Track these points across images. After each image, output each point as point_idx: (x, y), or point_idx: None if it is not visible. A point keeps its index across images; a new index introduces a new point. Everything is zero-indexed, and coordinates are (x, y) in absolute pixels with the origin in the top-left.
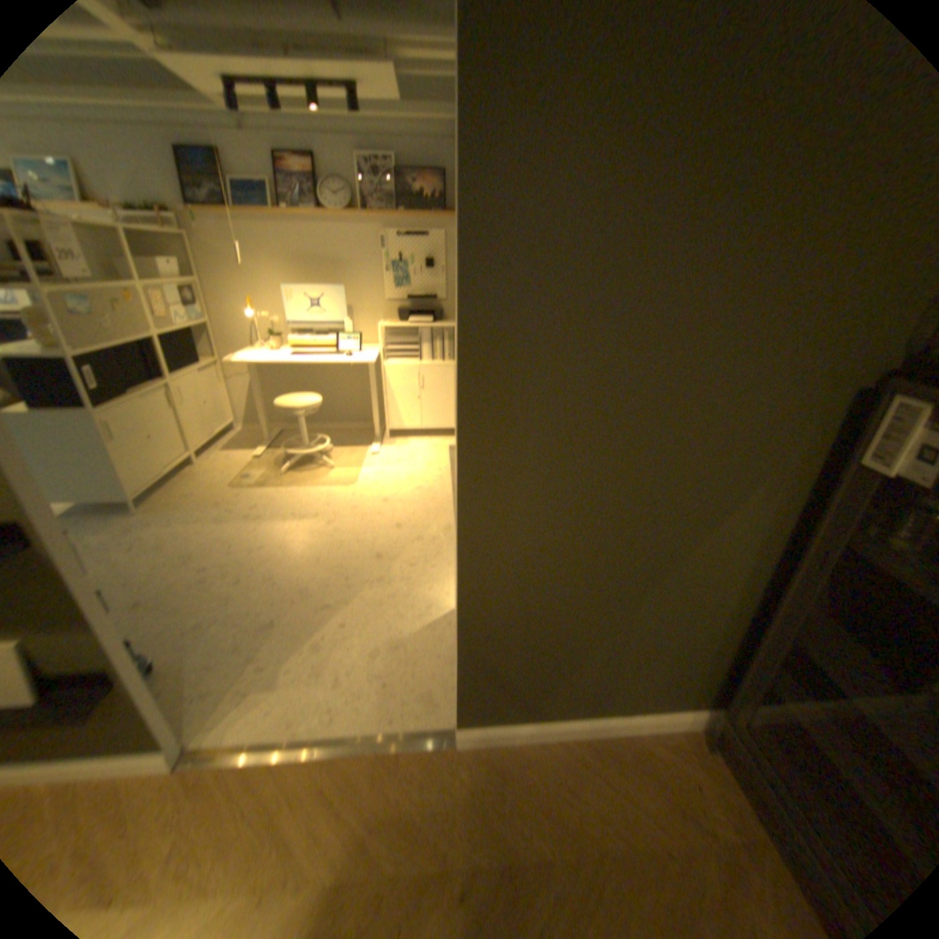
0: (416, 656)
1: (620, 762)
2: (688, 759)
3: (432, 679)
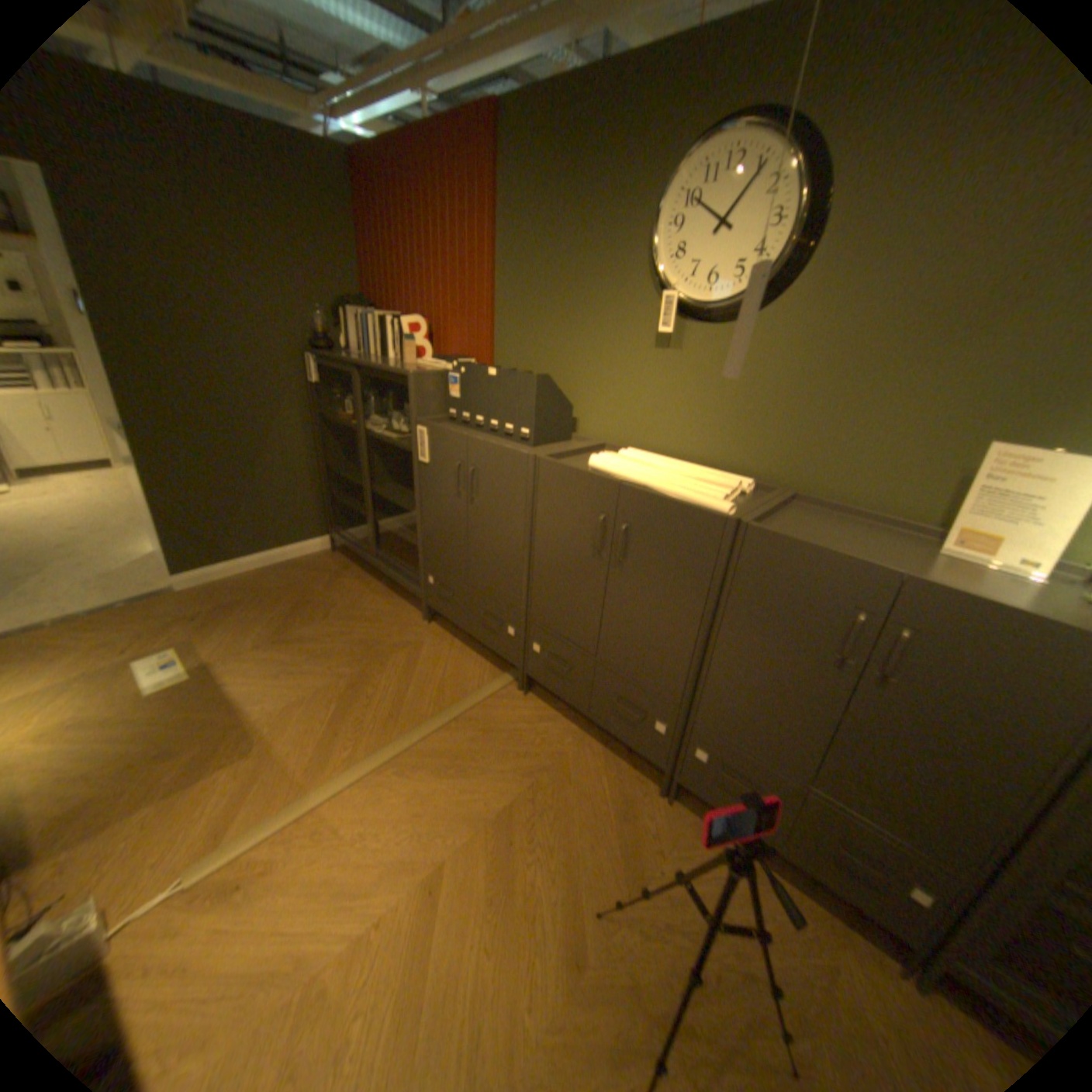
0: (130, 574)
1: (285, 568)
2: (322, 557)
3: (148, 578)
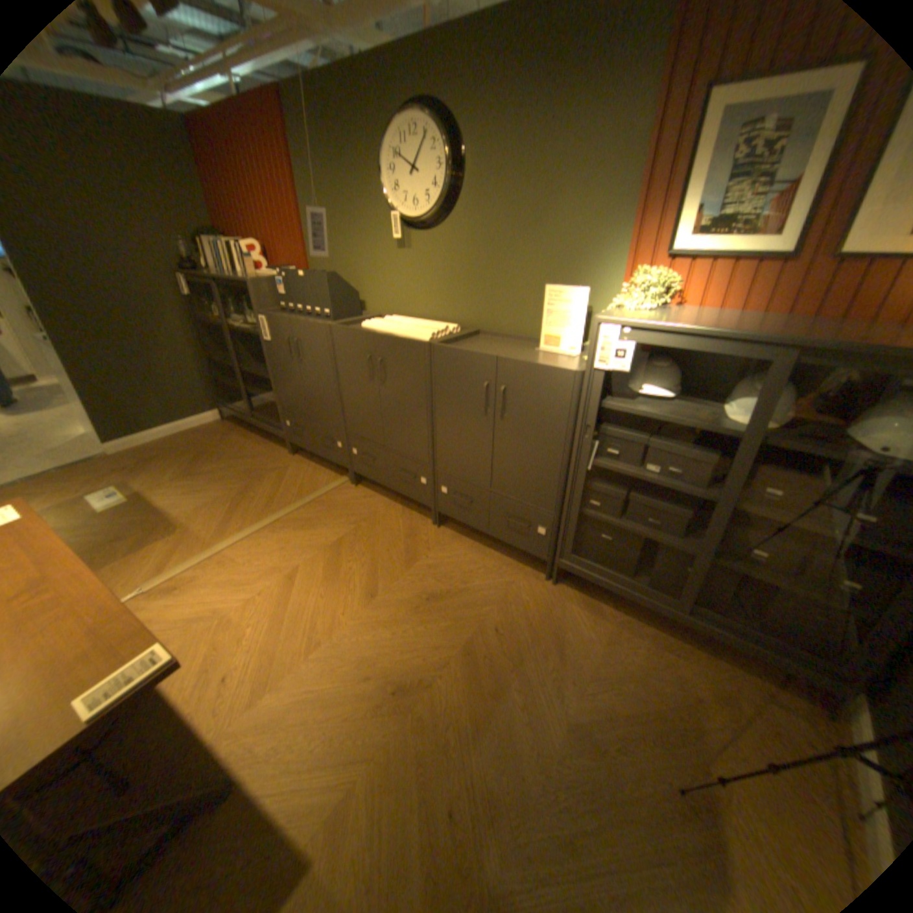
0: (68, 449)
1: (186, 434)
2: (213, 425)
3: (83, 449)
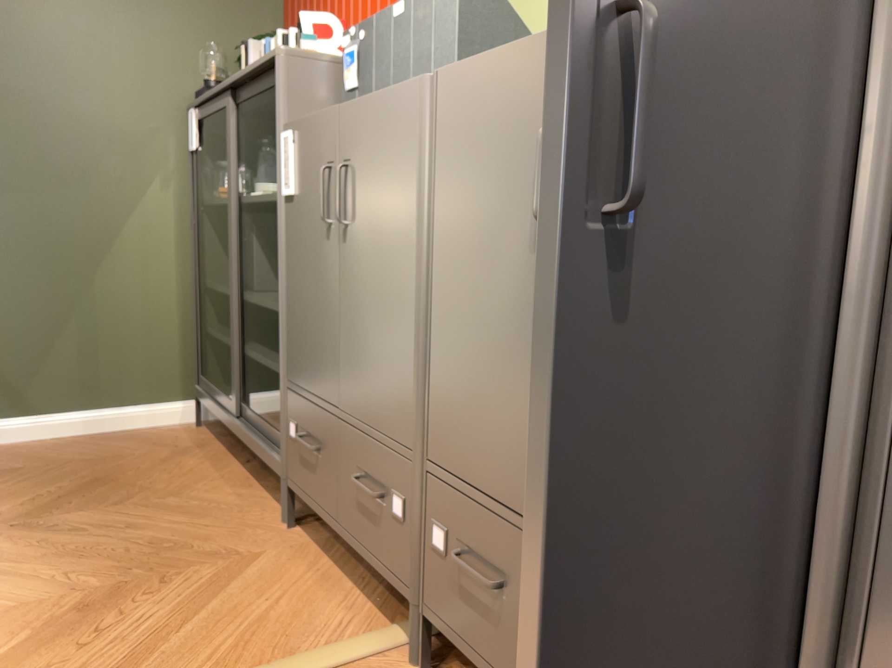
0: None
1: (110, 438)
2: (174, 431)
3: None
